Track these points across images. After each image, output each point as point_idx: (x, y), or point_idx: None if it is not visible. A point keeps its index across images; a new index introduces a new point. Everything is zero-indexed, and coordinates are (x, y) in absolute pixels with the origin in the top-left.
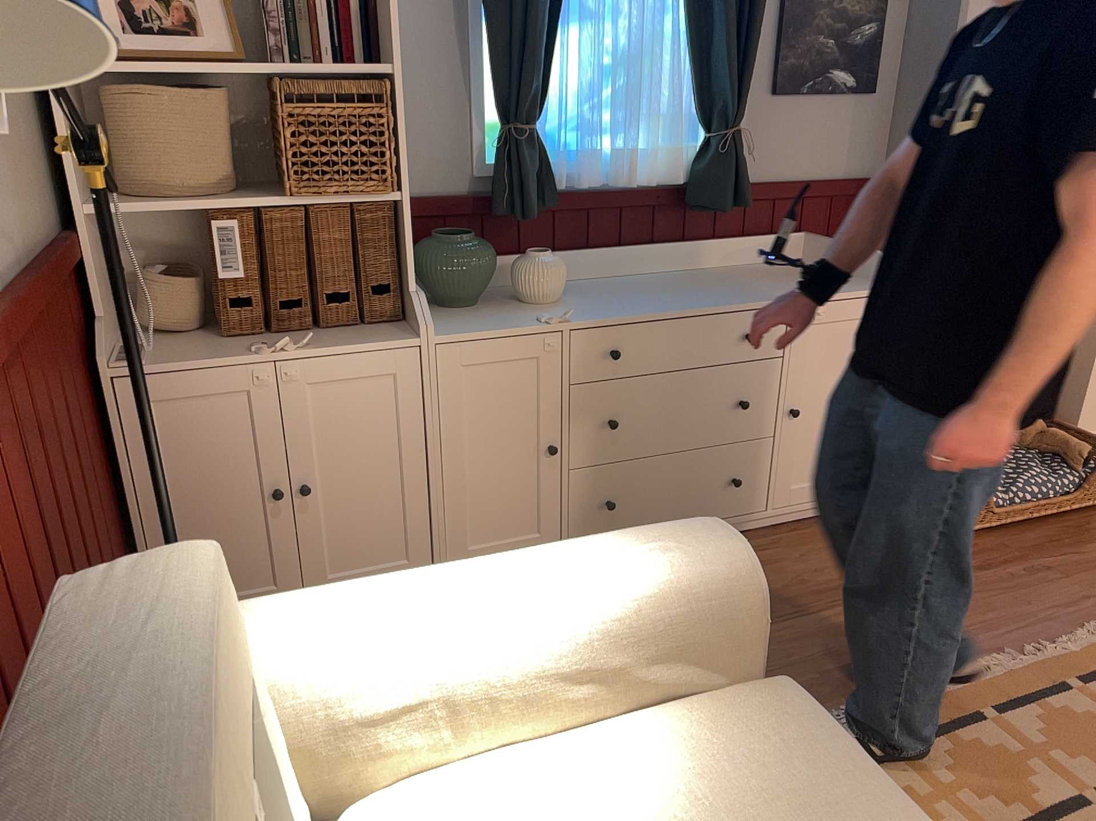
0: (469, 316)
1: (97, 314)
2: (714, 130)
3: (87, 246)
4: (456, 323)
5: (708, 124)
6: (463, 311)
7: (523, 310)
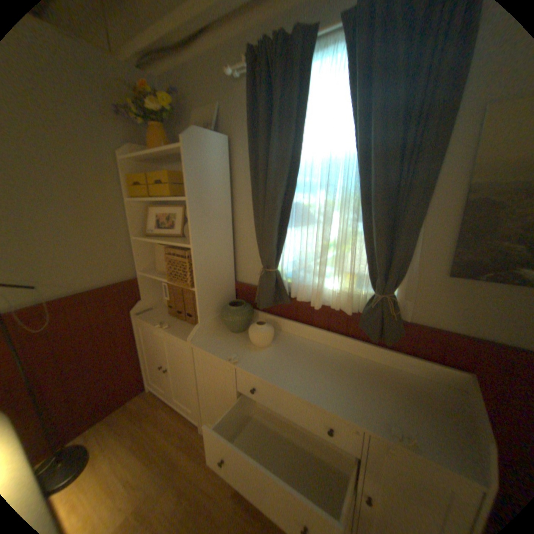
0: (222, 339)
1: (141, 299)
2: (376, 291)
3: (139, 281)
4: (211, 341)
5: (374, 286)
6: (227, 335)
7: (242, 346)
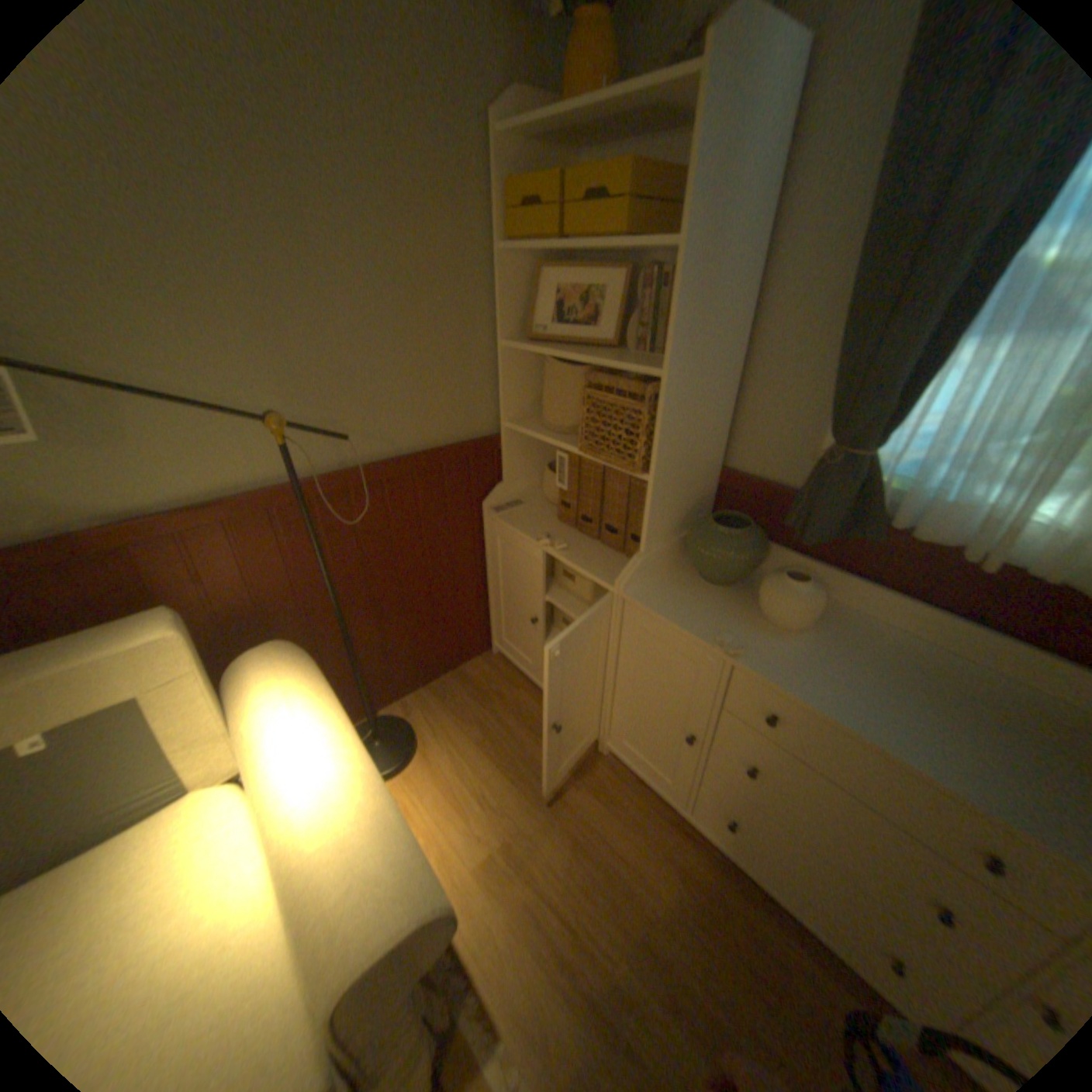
0: (691, 594)
1: (504, 479)
2: None
3: (505, 443)
4: (666, 594)
5: None
6: (700, 587)
7: (740, 618)
